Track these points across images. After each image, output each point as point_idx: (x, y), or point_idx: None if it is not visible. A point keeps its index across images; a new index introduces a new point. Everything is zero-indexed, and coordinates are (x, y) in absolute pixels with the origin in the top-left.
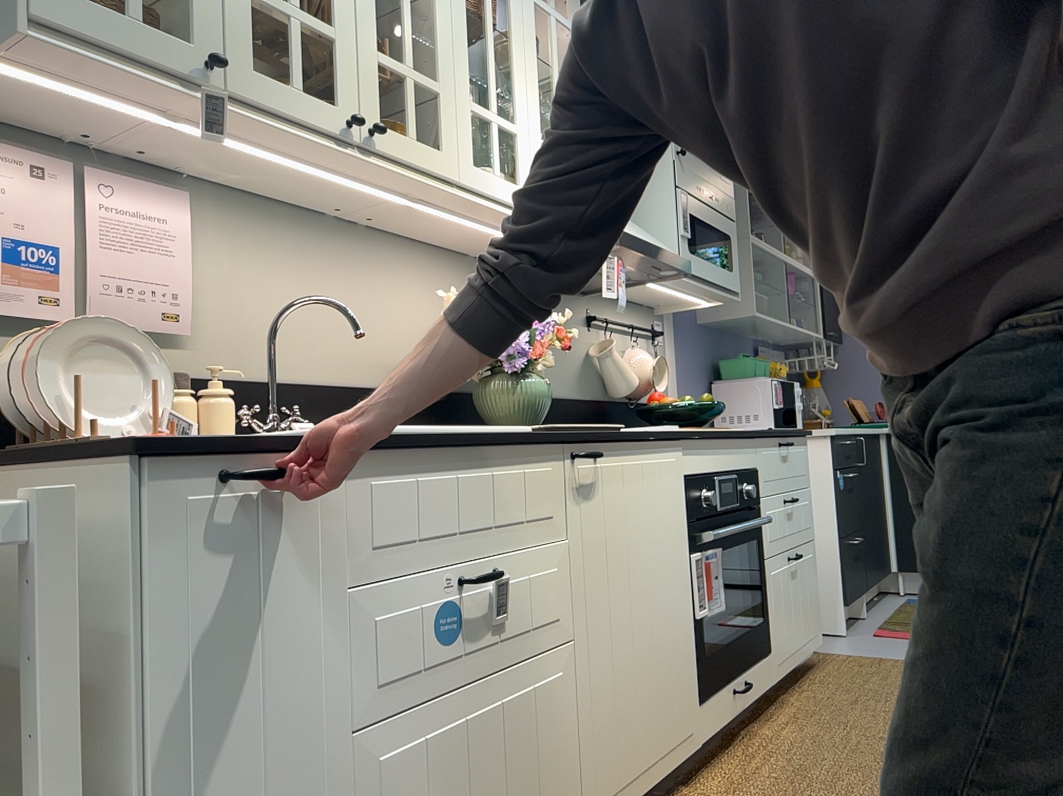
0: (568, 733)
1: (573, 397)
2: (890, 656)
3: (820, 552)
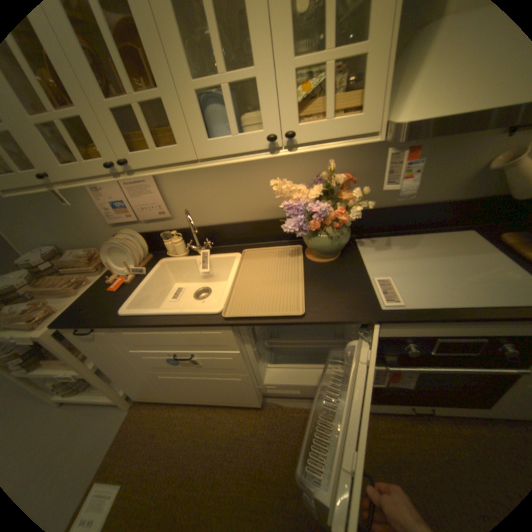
0: (248, 390)
1: (448, 200)
2: None
3: None
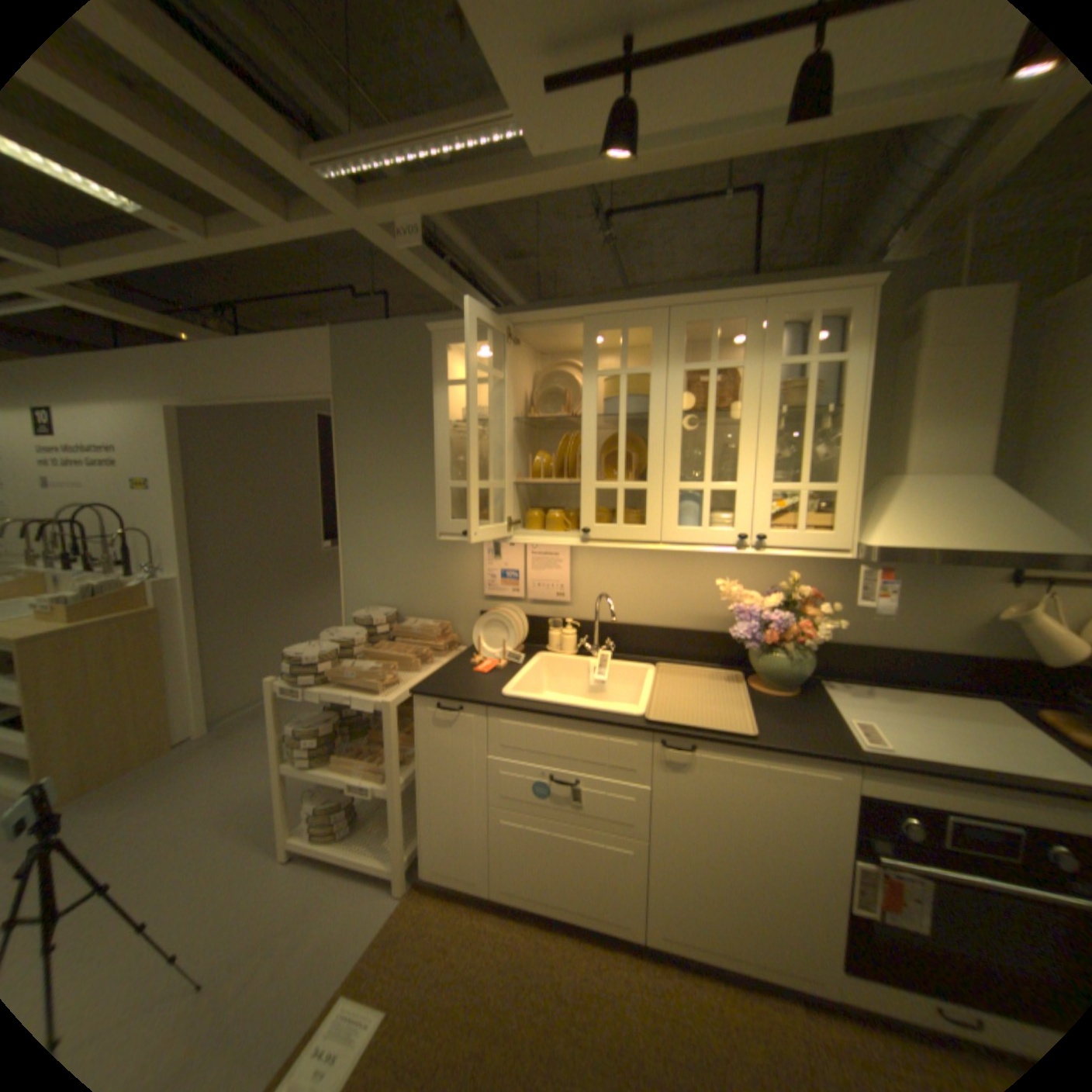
0: (637, 887)
1: (955, 653)
2: None
3: None
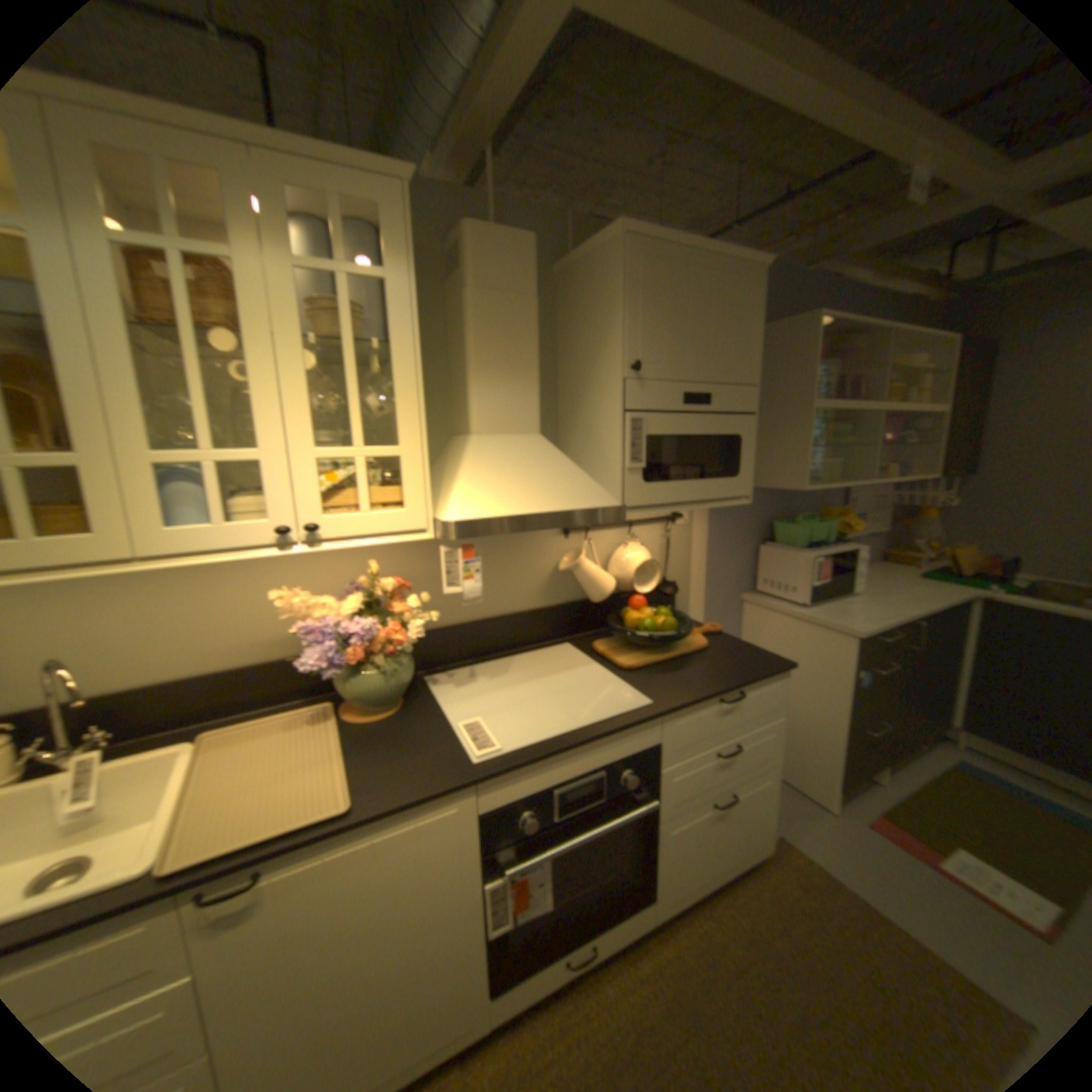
0: None
1: (530, 607)
2: (851, 886)
3: (825, 736)
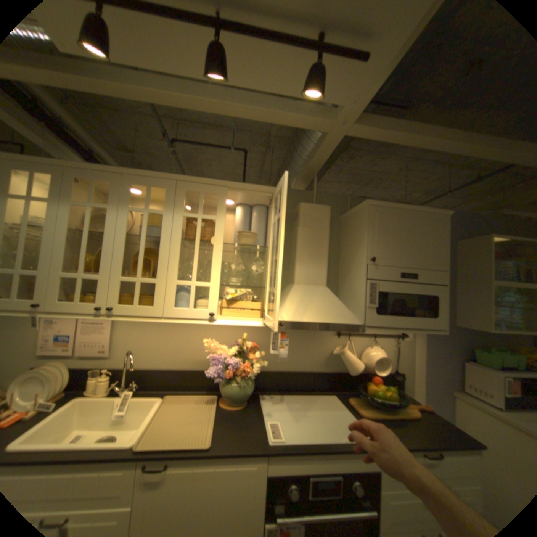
0: None
1: (317, 371)
2: None
3: None
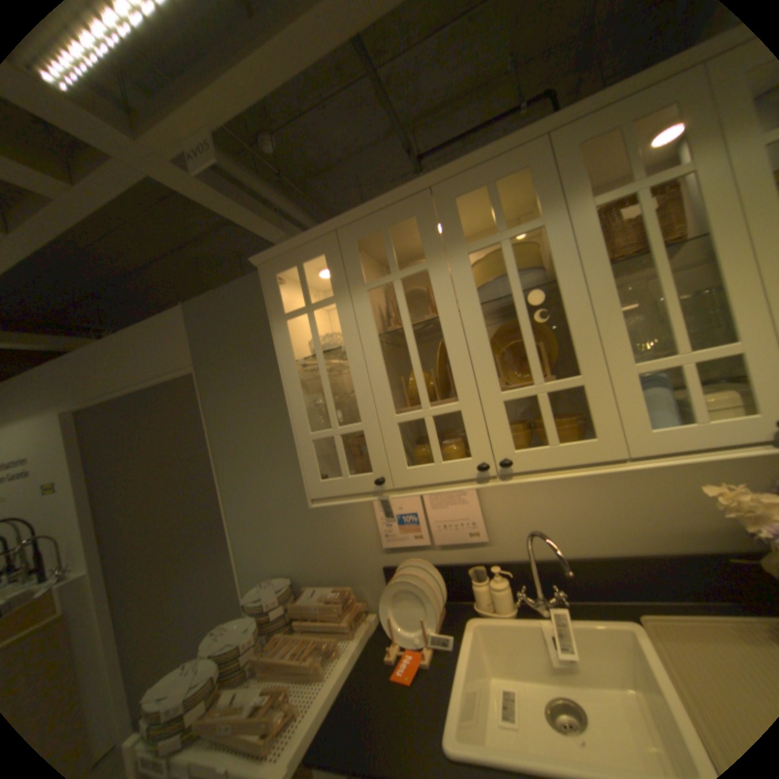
0: None
1: None
2: None
3: None
